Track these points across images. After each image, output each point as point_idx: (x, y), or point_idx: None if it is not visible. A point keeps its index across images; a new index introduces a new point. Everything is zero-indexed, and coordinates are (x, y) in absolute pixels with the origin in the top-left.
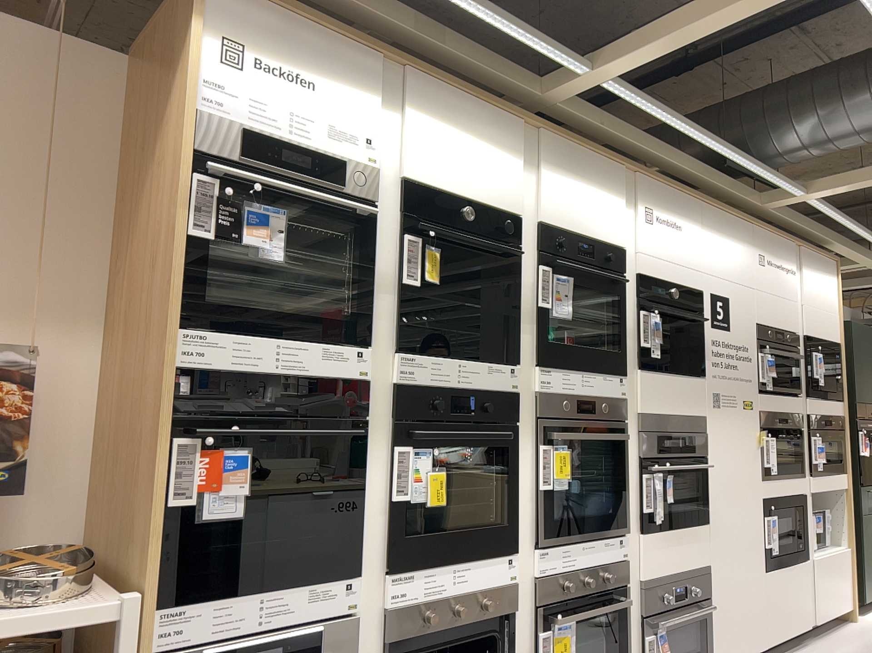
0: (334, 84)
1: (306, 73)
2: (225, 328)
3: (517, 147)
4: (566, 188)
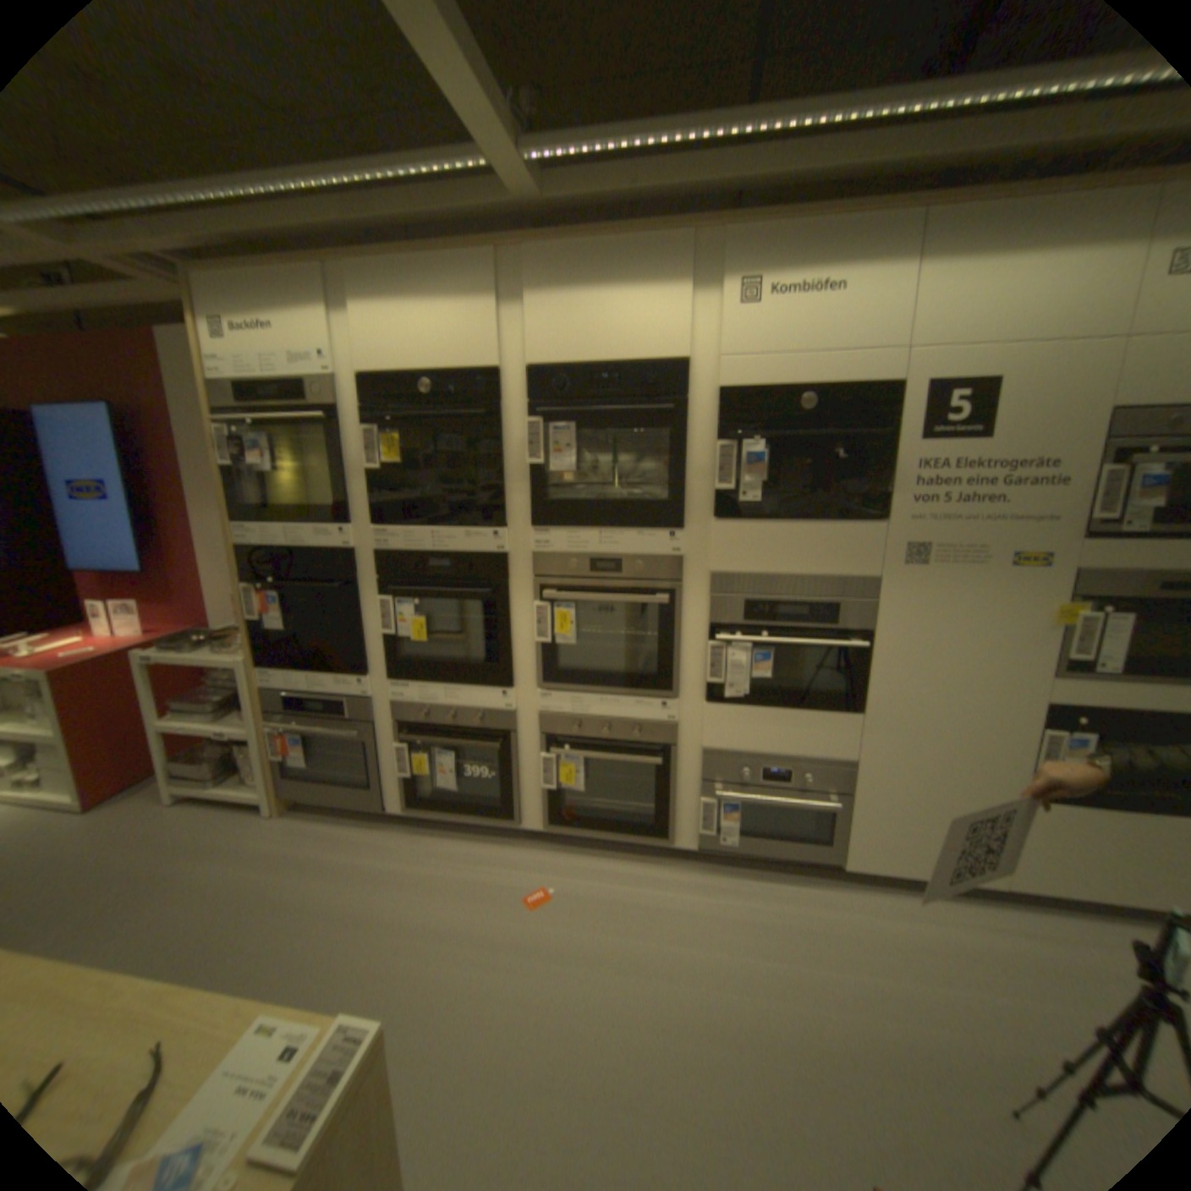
0: (275, 308)
1: (253, 310)
2: (247, 524)
3: (489, 276)
4: (578, 300)
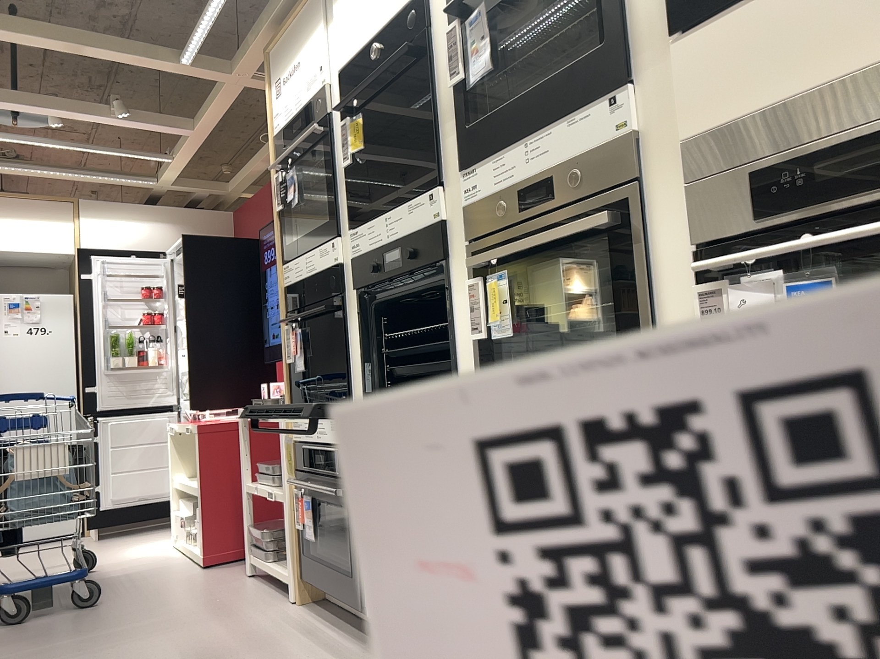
0: (301, 45)
1: (292, 56)
2: (289, 259)
3: None
4: None
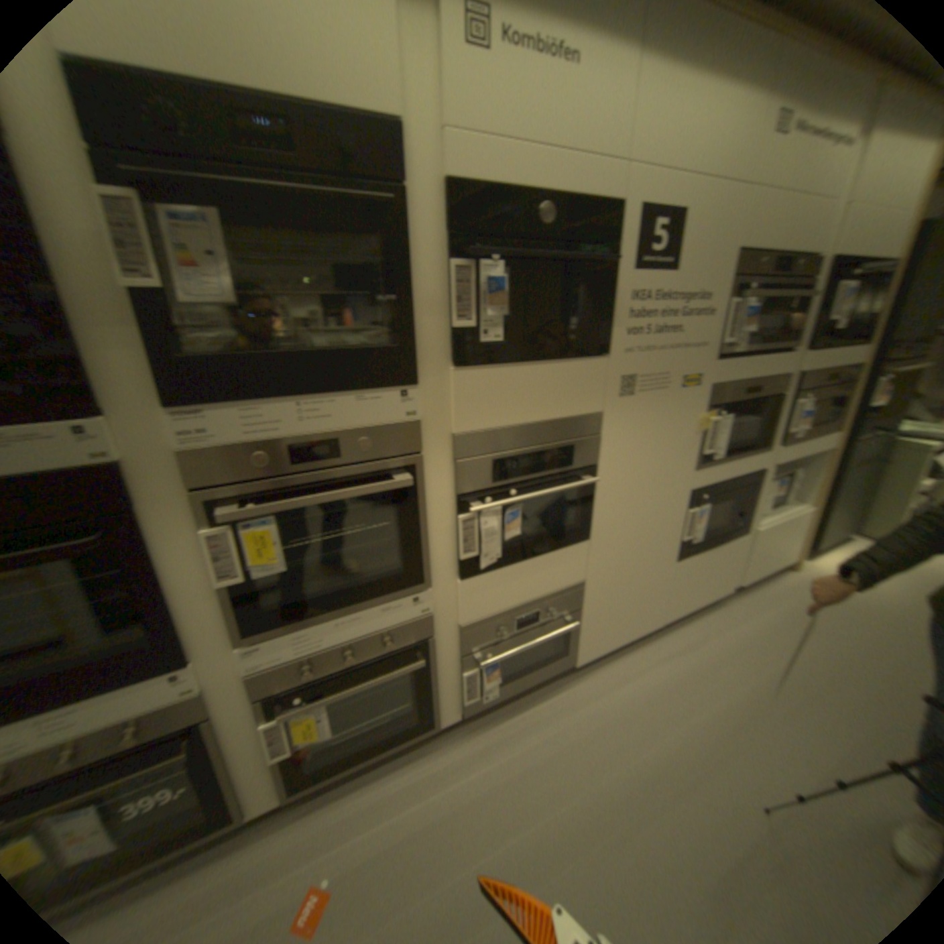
0: None
1: None
2: None
3: None
4: None
